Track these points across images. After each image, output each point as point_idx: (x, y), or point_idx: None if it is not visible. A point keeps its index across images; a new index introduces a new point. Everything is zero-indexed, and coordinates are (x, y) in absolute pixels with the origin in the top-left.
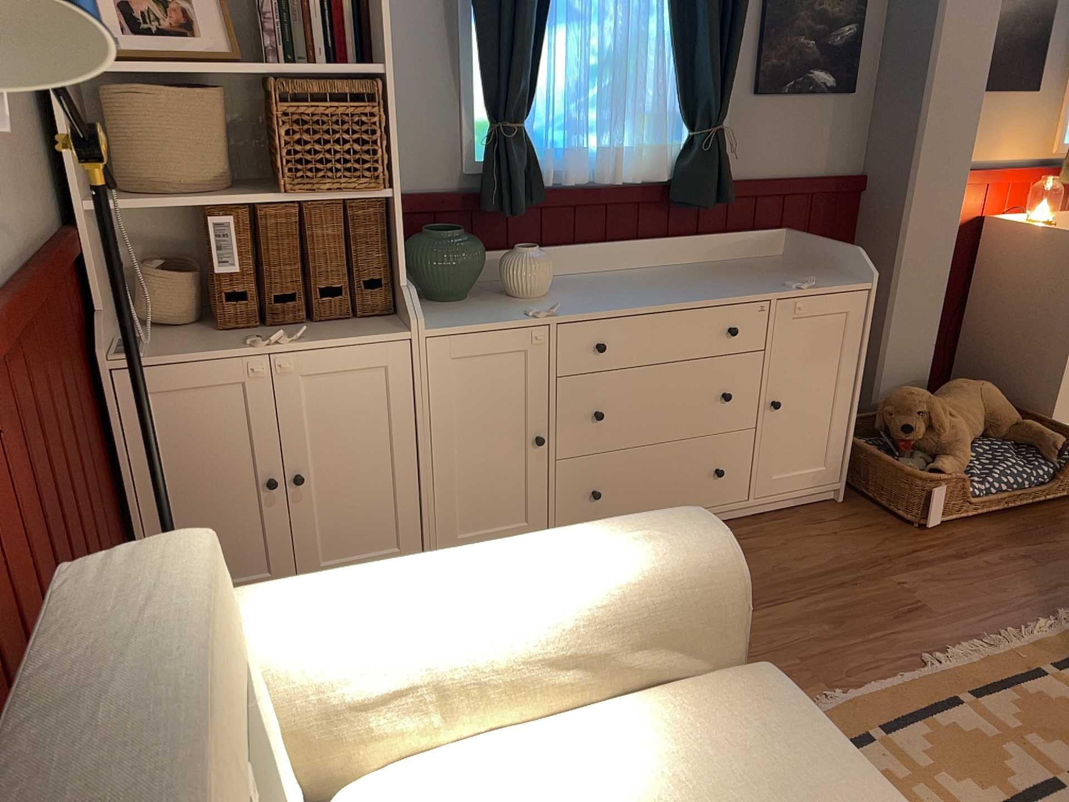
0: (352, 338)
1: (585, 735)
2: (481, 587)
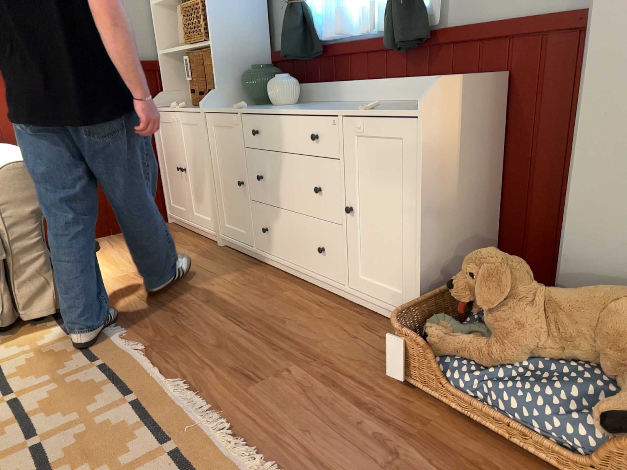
0: (193, 110)
1: None
2: None
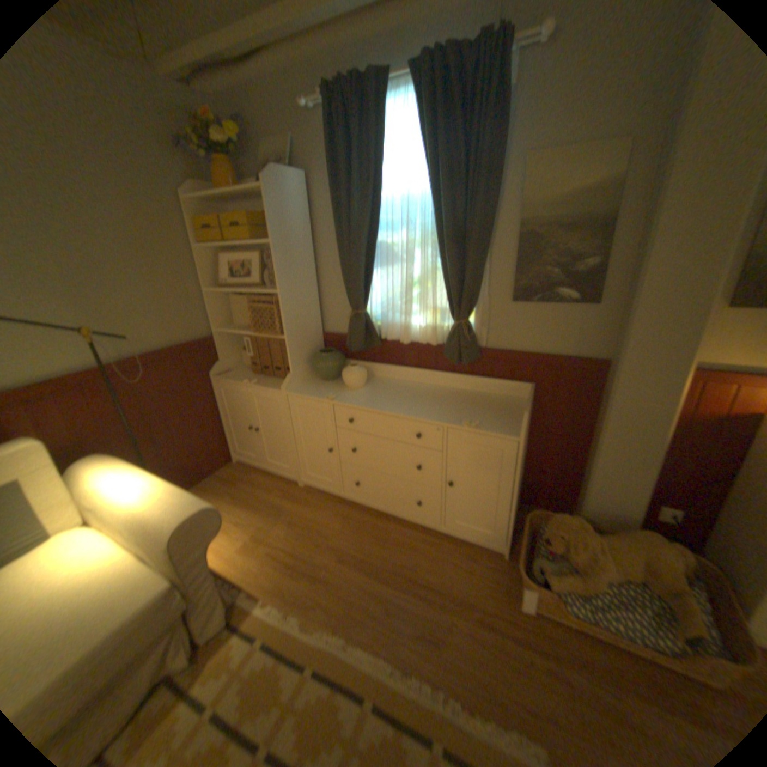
0: (269, 388)
1: (107, 561)
2: (119, 495)
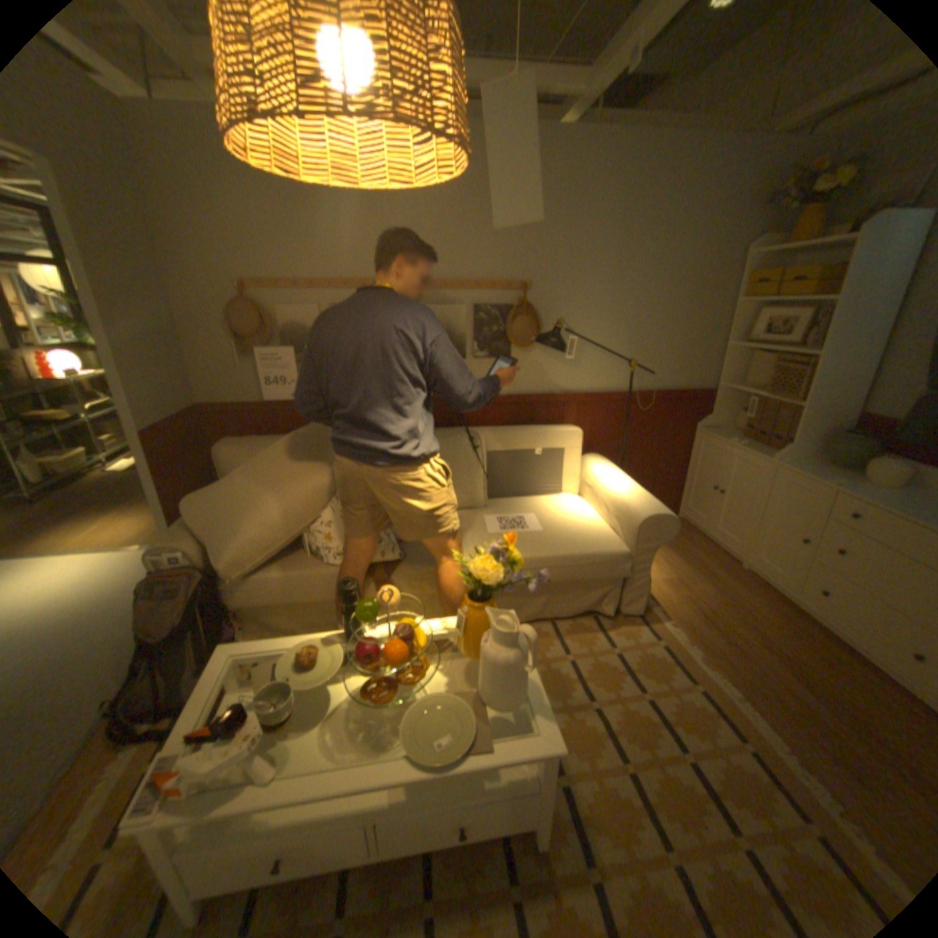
0: (758, 452)
1: (593, 519)
2: (613, 482)
